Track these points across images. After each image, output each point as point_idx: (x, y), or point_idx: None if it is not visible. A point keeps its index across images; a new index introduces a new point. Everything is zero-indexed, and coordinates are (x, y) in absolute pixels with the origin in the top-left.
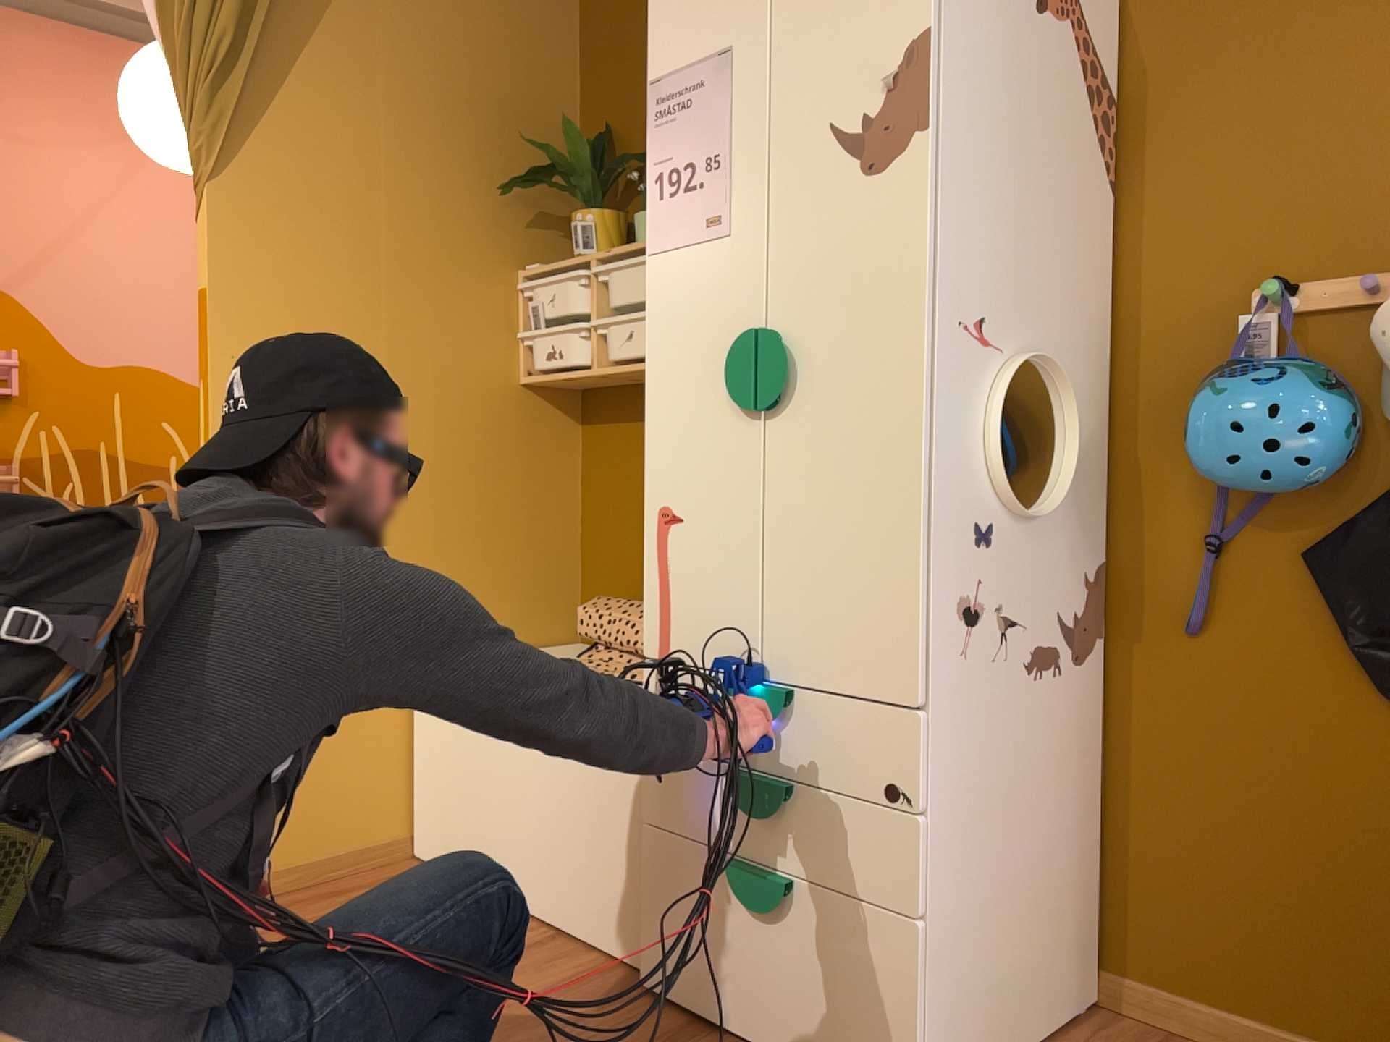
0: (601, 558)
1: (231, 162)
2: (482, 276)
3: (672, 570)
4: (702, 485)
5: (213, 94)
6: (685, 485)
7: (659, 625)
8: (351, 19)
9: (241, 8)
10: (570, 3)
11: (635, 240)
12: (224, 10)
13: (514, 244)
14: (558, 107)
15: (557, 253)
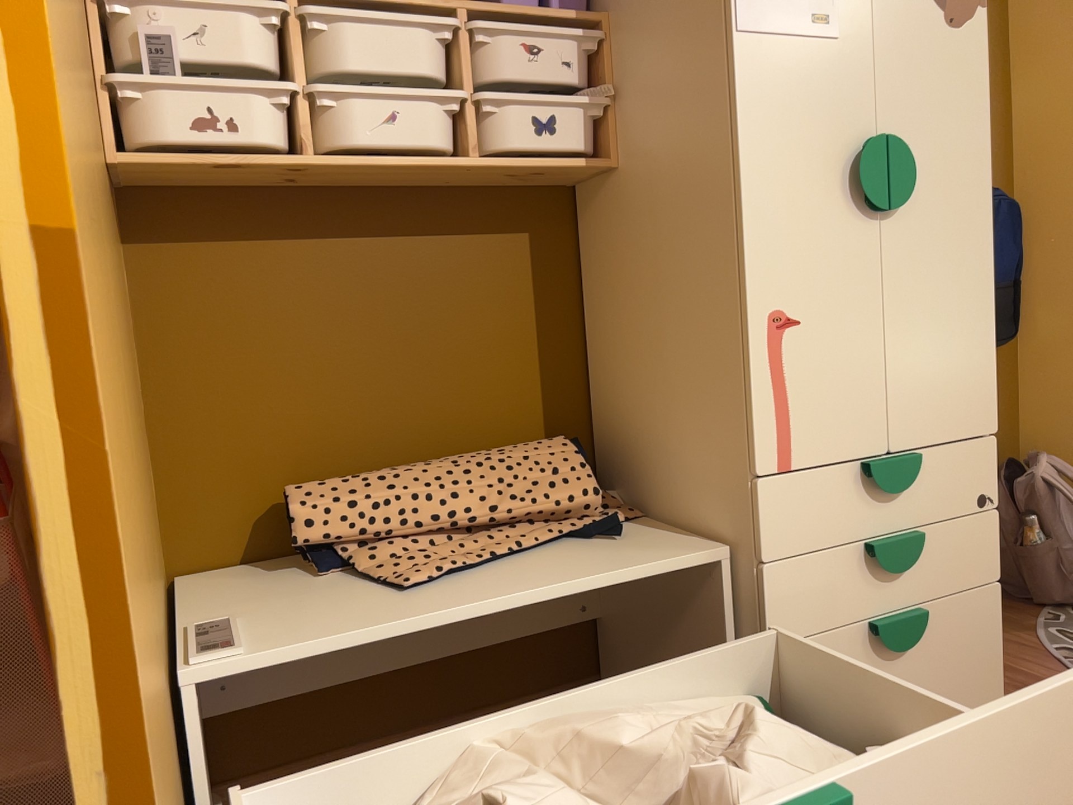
0: (213, 440)
1: None
2: None
3: (793, 376)
4: (822, 285)
5: None
6: (803, 286)
7: (780, 436)
8: None
9: None
10: None
11: None
12: None
13: None
14: None
15: None
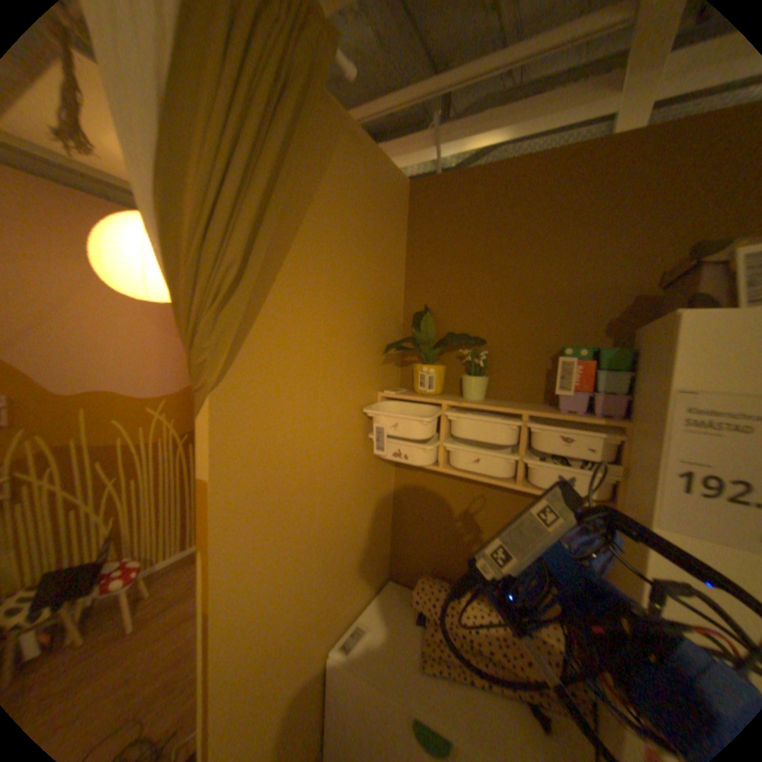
0: (411, 541)
1: (230, 370)
2: (365, 400)
3: None
4: None
5: (217, 314)
6: None
7: None
8: (310, 240)
9: (247, 240)
10: (405, 228)
11: (467, 390)
12: (233, 241)
13: (379, 376)
14: (398, 290)
15: (394, 374)
